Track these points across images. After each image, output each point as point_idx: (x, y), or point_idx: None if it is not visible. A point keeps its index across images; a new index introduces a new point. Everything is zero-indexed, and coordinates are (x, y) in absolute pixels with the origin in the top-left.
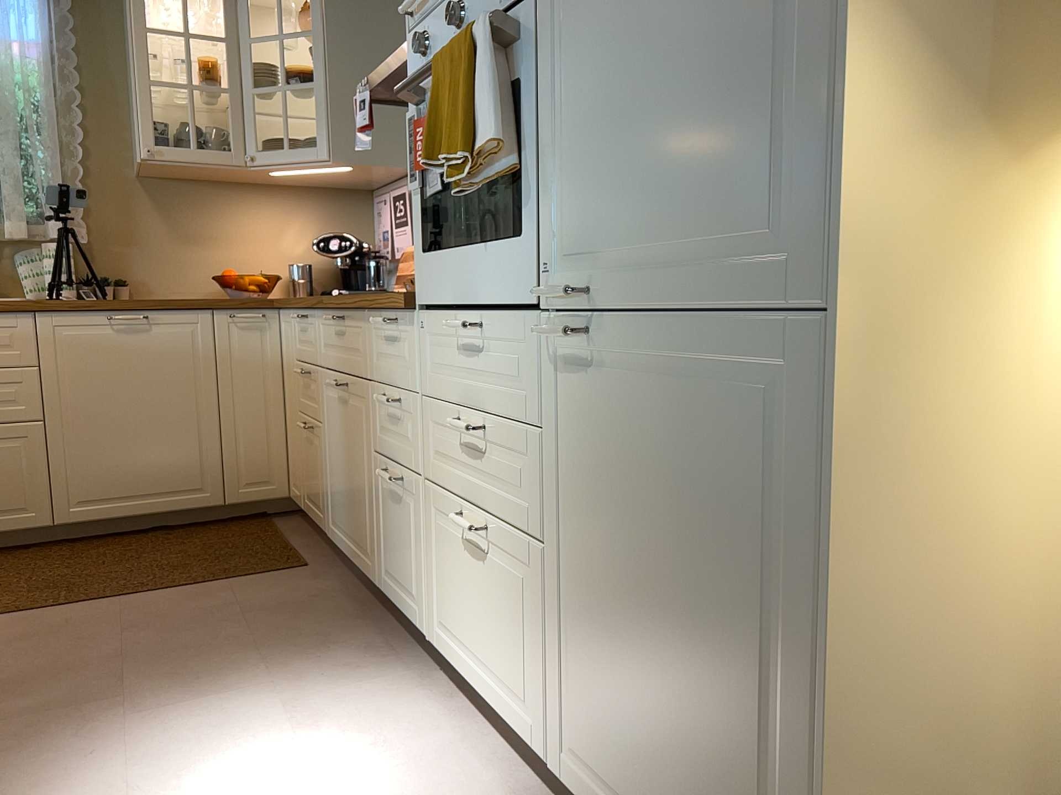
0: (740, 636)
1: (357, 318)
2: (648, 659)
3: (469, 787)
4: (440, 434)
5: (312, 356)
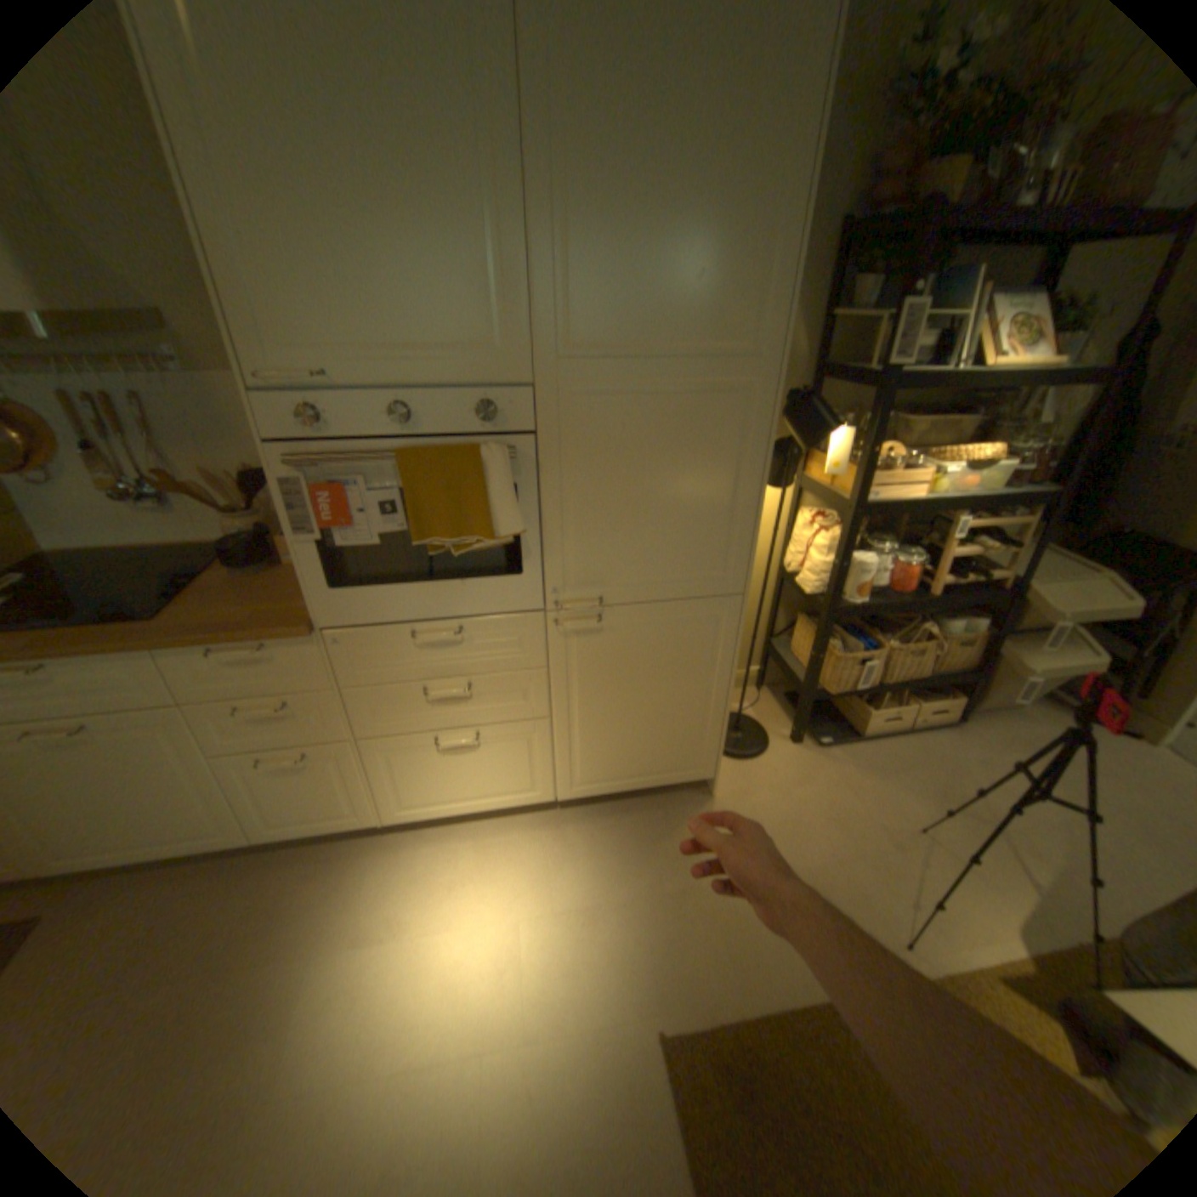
0: (686, 695)
1: (104, 659)
2: (633, 724)
3: (506, 848)
4: (380, 705)
5: None
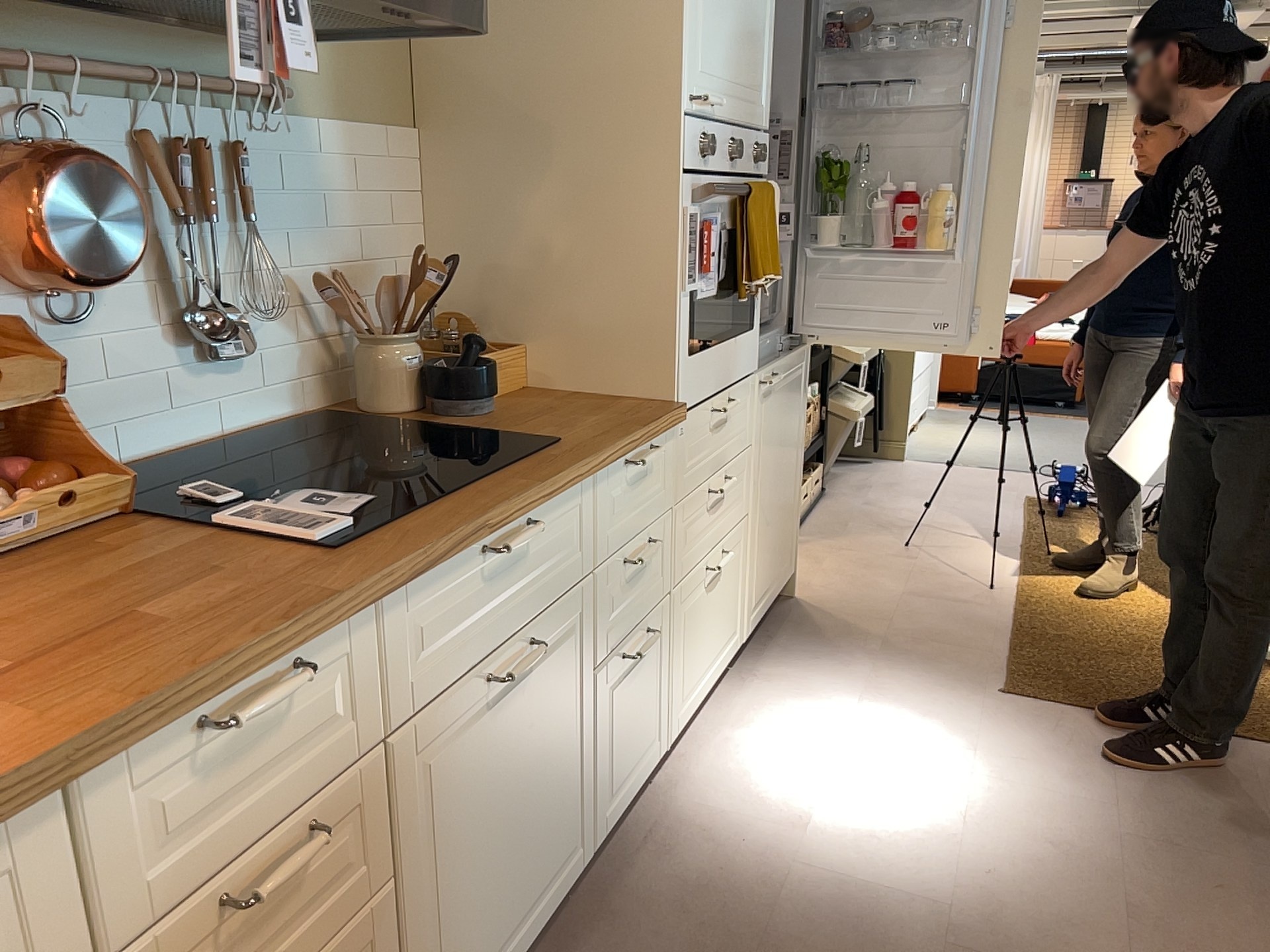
0: (793, 462)
1: (566, 497)
2: (776, 508)
3: (752, 708)
4: (689, 523)
5: (329, 758)
